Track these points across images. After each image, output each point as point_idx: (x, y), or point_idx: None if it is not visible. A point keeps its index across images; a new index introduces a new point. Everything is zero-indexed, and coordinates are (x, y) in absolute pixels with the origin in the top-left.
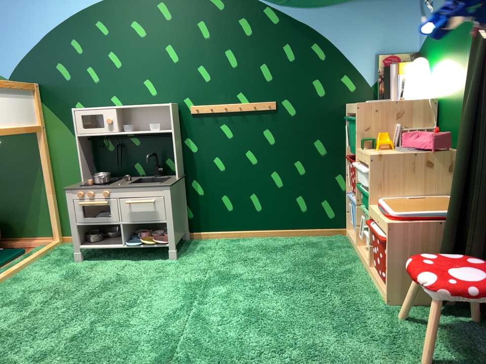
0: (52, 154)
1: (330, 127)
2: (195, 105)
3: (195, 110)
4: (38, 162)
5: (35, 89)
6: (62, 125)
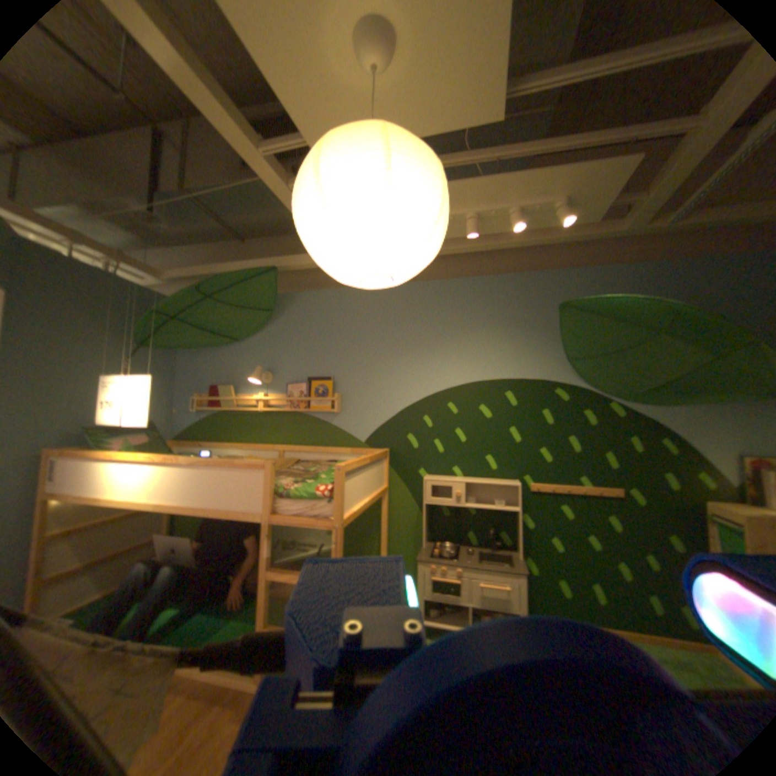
0: (388, 511)
1: (684, 521)
2: (534, 482)
3: (534, 487)
4: (374, 516)
5: (385, 453)
6: (401, 485)
